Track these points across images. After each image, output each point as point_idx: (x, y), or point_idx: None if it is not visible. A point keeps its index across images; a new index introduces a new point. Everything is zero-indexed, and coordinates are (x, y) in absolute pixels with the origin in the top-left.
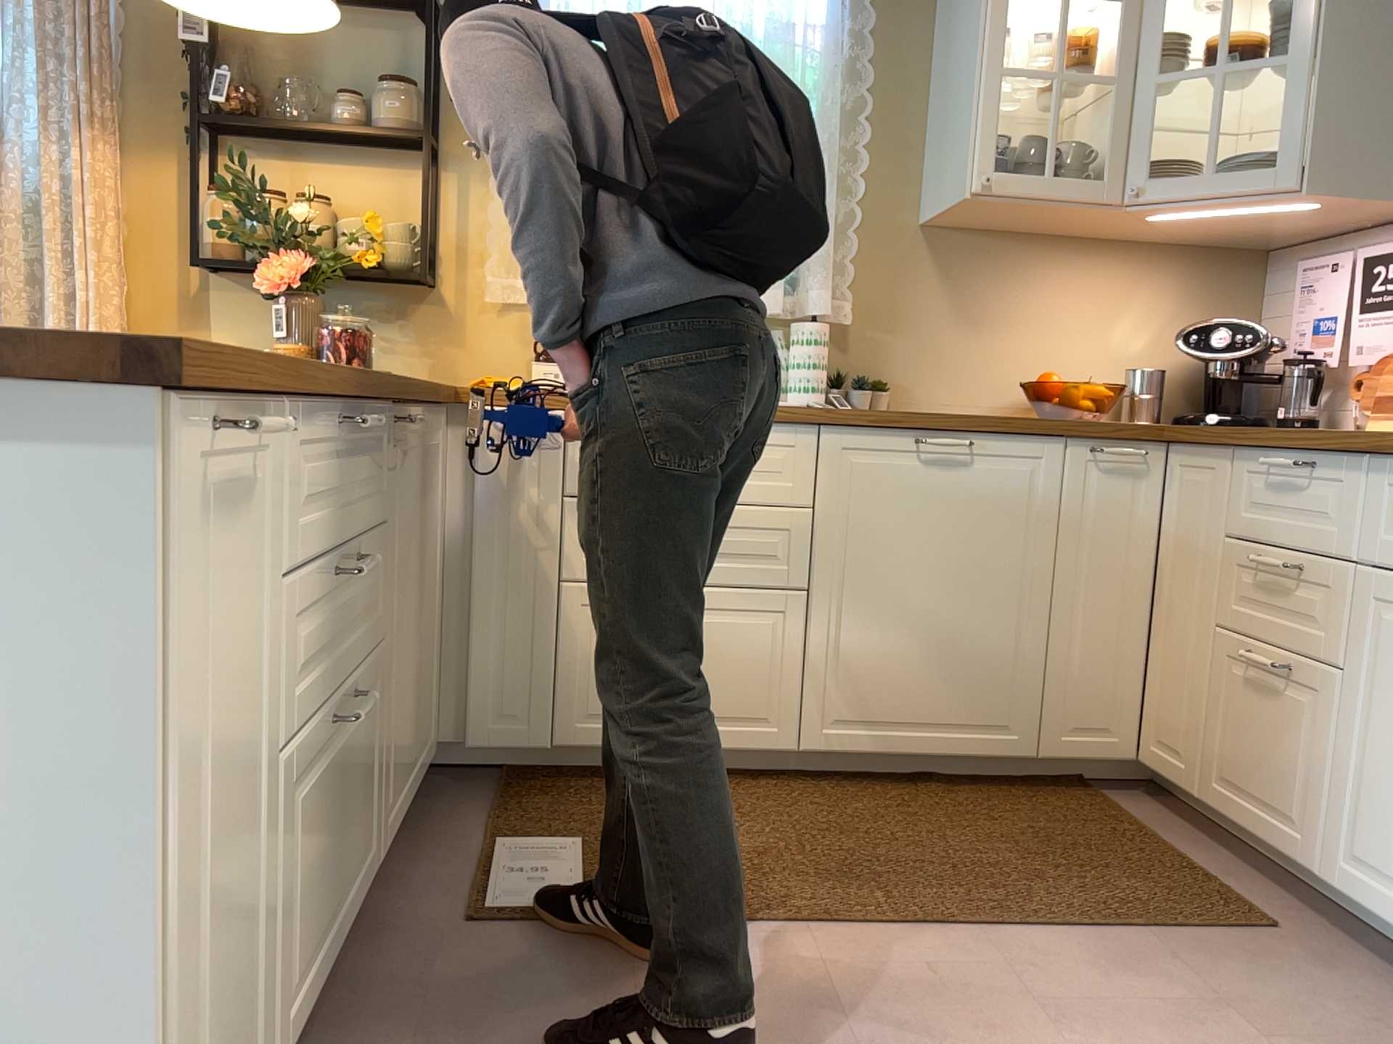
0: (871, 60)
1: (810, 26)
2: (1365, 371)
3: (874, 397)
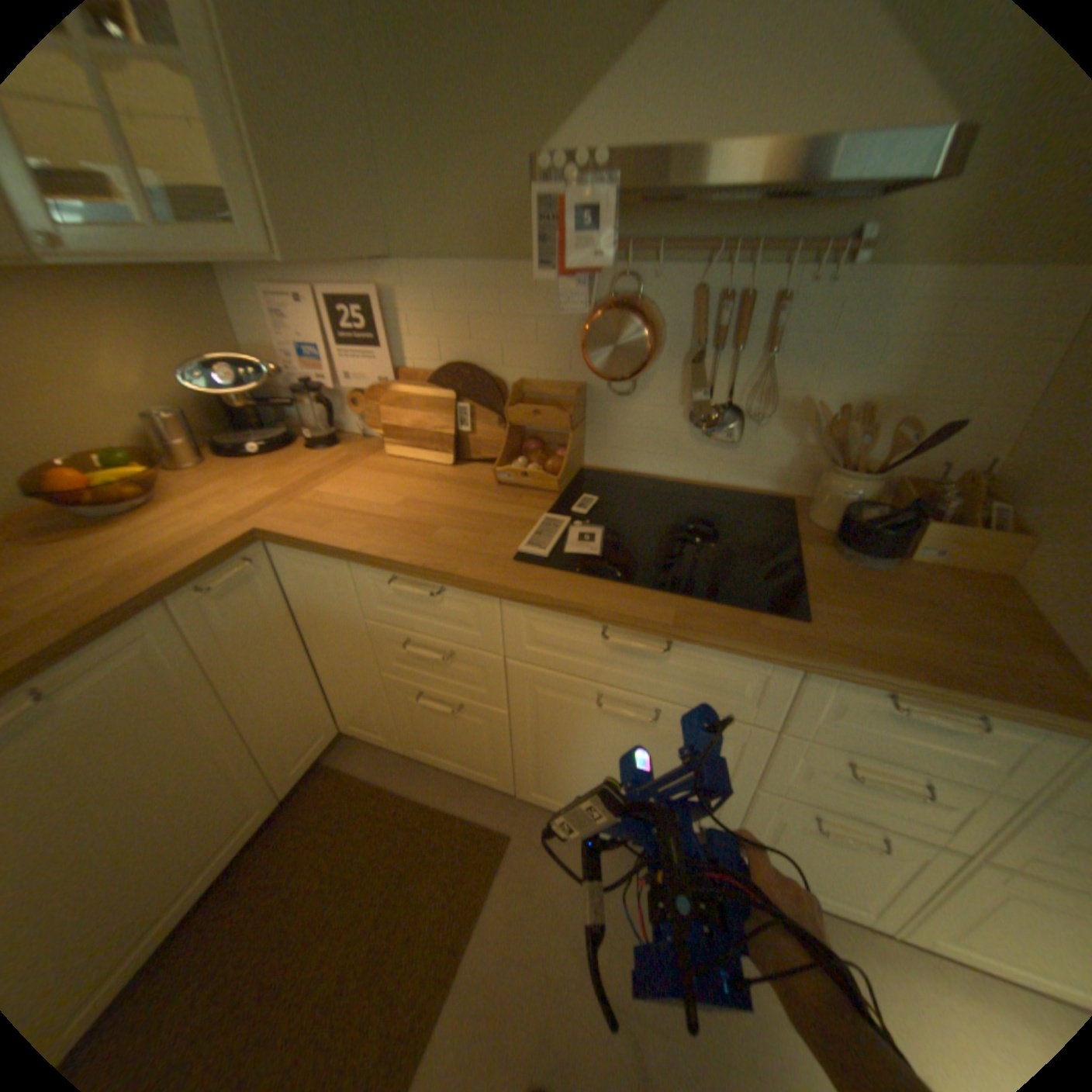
0: None
1: None
2: (349, 387)
3: None
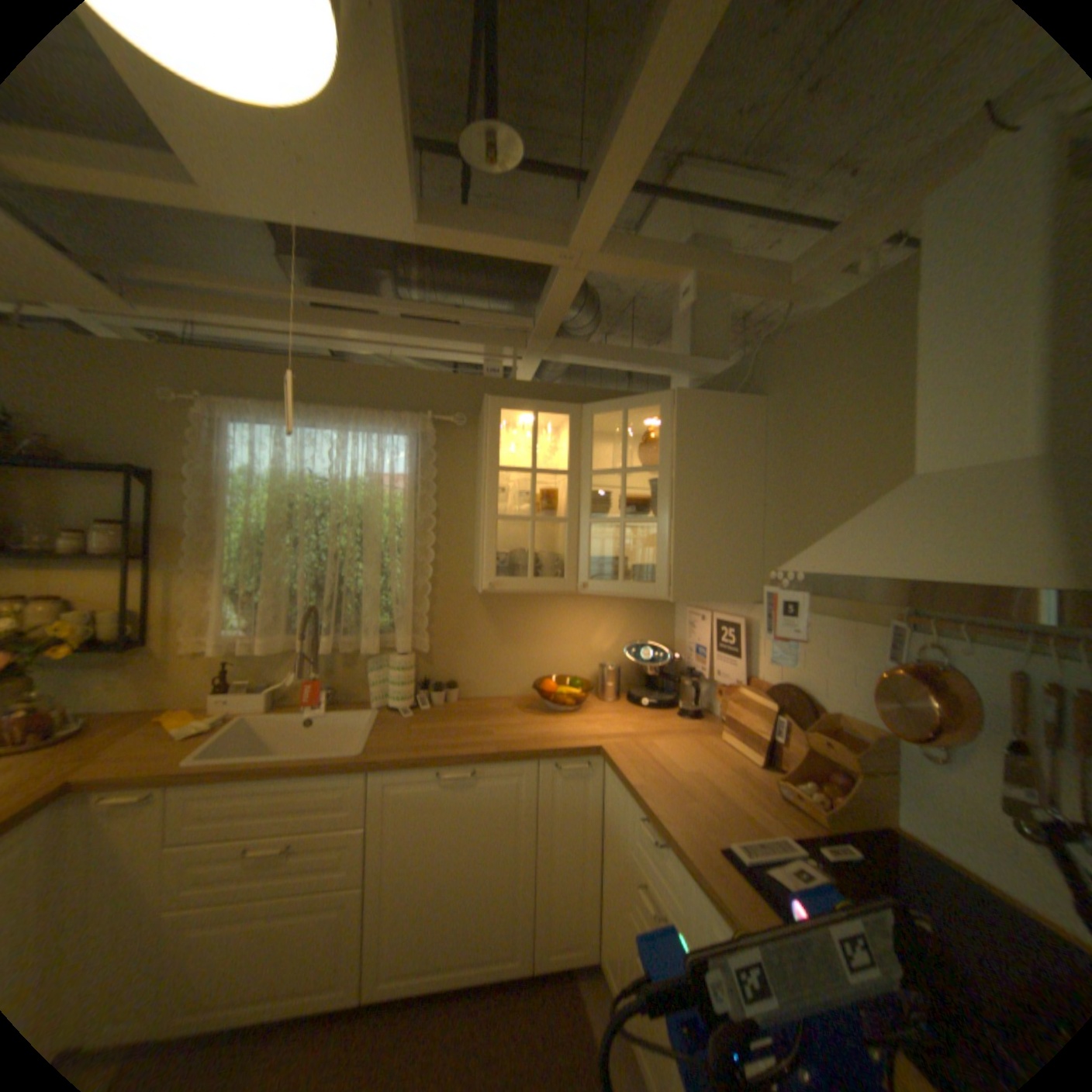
0: (439, 494)
1: (394, 480)
2: (723, 682)
3: (446, 696)
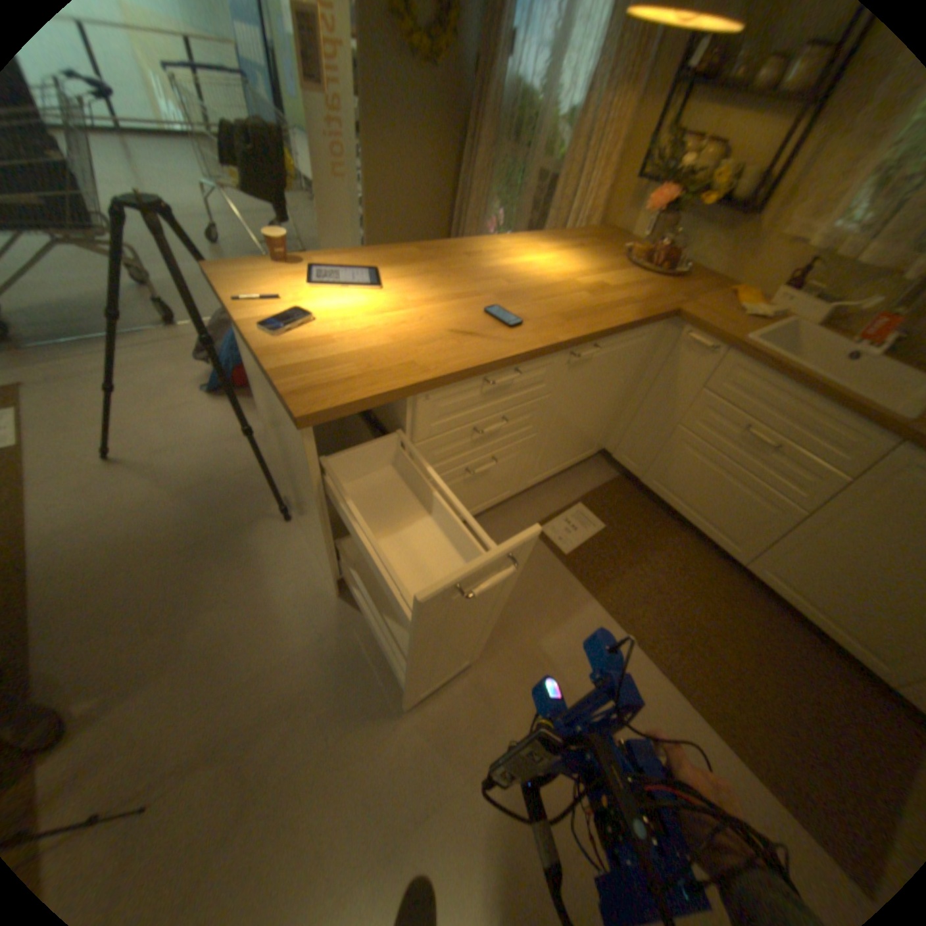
0: None
1: None
2: None
3: None
